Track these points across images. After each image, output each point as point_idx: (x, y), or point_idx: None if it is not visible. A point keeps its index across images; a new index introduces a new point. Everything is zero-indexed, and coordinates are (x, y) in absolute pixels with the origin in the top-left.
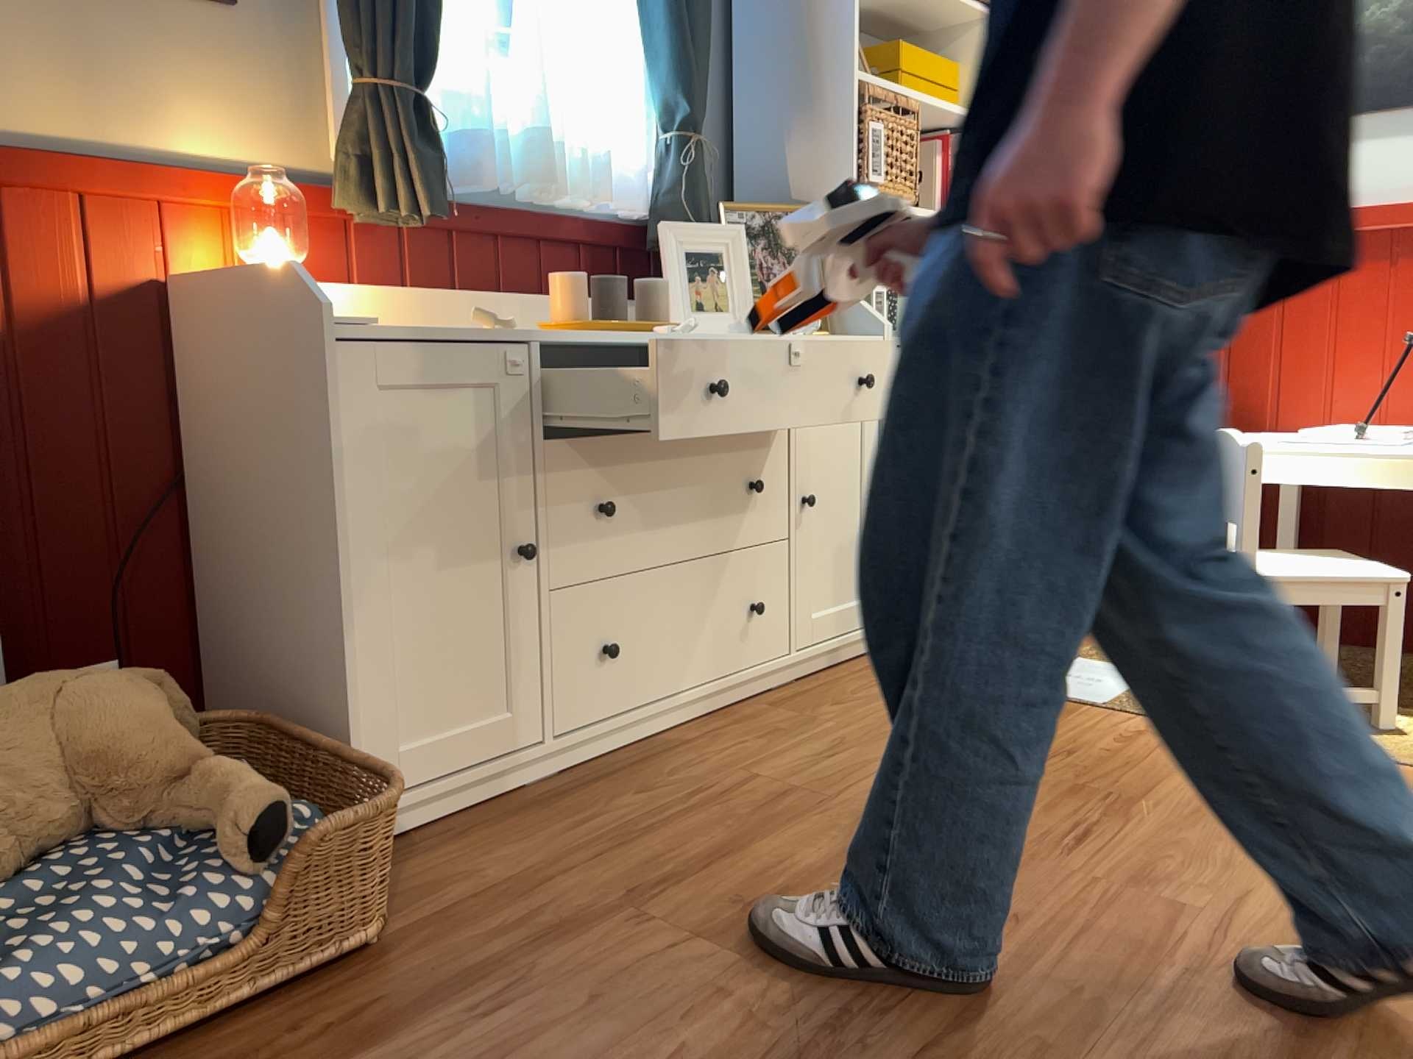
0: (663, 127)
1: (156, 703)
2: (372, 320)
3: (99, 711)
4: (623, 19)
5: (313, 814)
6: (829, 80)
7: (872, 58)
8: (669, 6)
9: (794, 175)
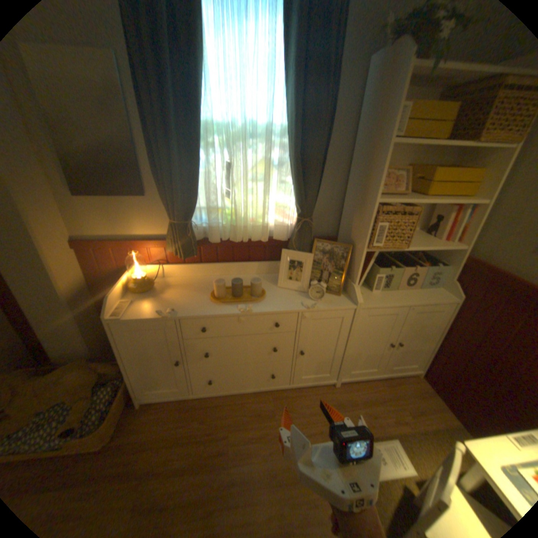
0: (297, 212)
1: (85, 380)
2: (121, 317)
3: (69, 382)
4: (286, 173)
5: (99, 417)
6: (369, 199)
7: (425, 170)
8: (294, 174)
9: (353, 229)
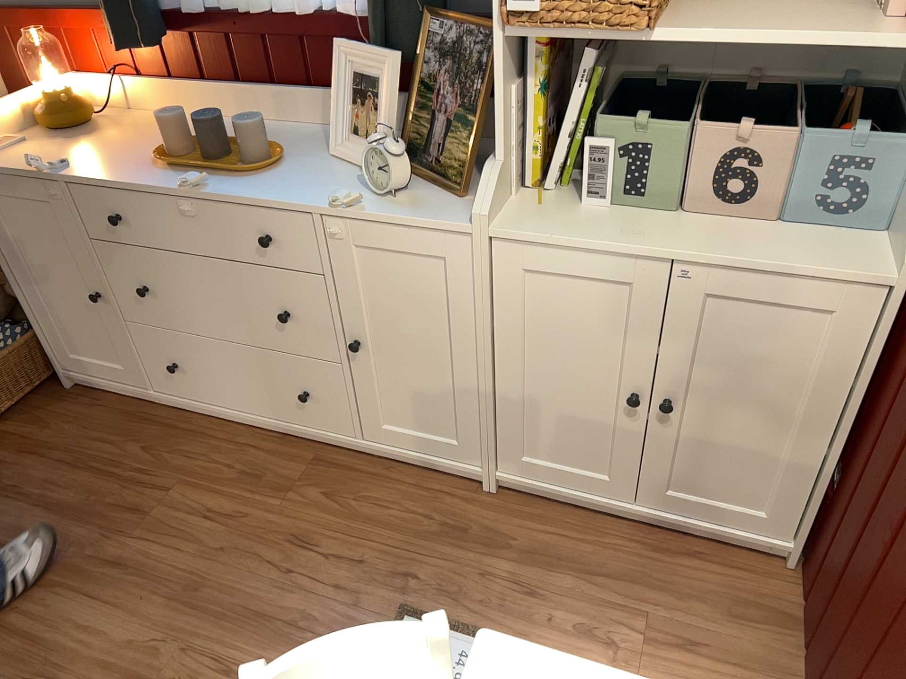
0: None
1: None
2: None
3: None
4: None
5: None
6: None
7: None
8: None
9: None
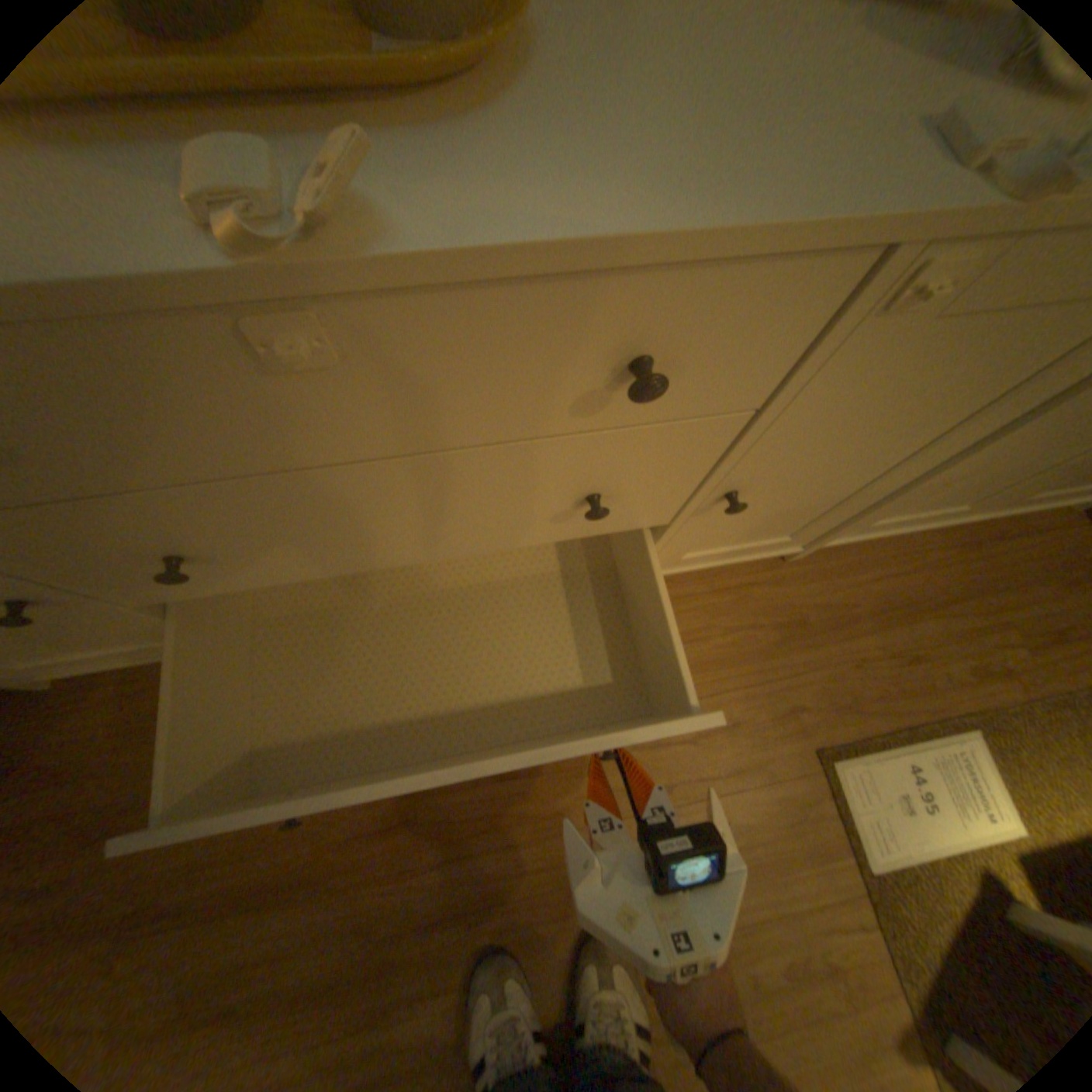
0: None
1: None
2: None
3: None
4: None
5: None
6: None
7: None
8: None
9: None
